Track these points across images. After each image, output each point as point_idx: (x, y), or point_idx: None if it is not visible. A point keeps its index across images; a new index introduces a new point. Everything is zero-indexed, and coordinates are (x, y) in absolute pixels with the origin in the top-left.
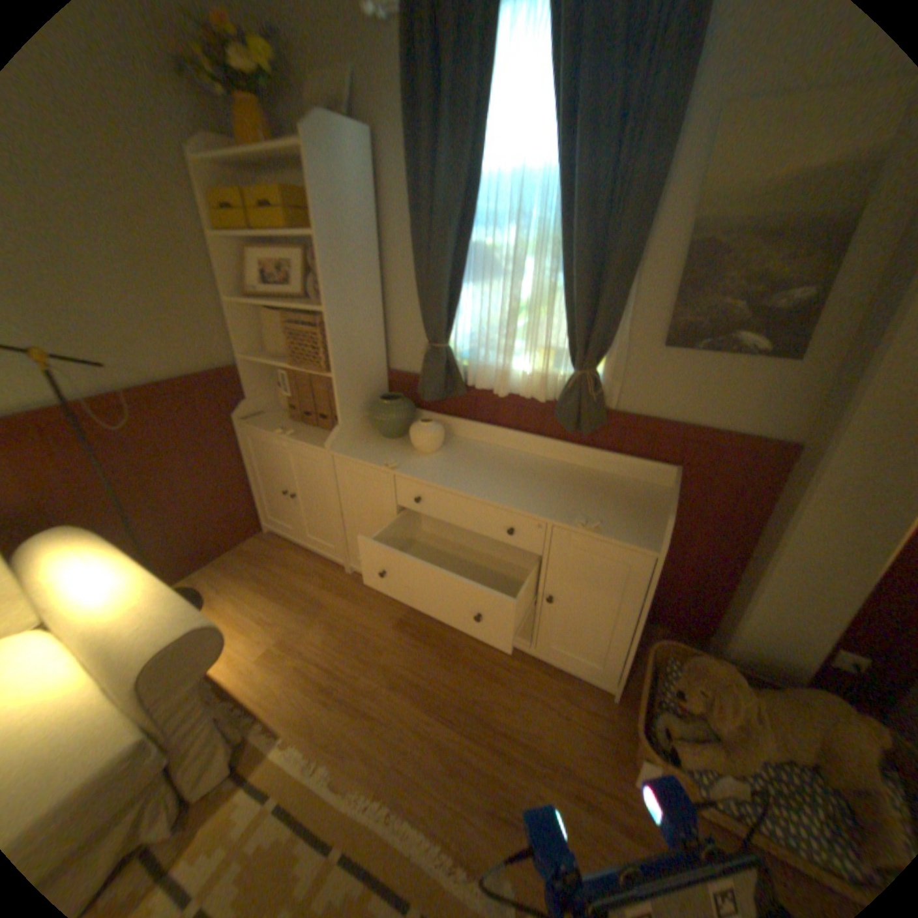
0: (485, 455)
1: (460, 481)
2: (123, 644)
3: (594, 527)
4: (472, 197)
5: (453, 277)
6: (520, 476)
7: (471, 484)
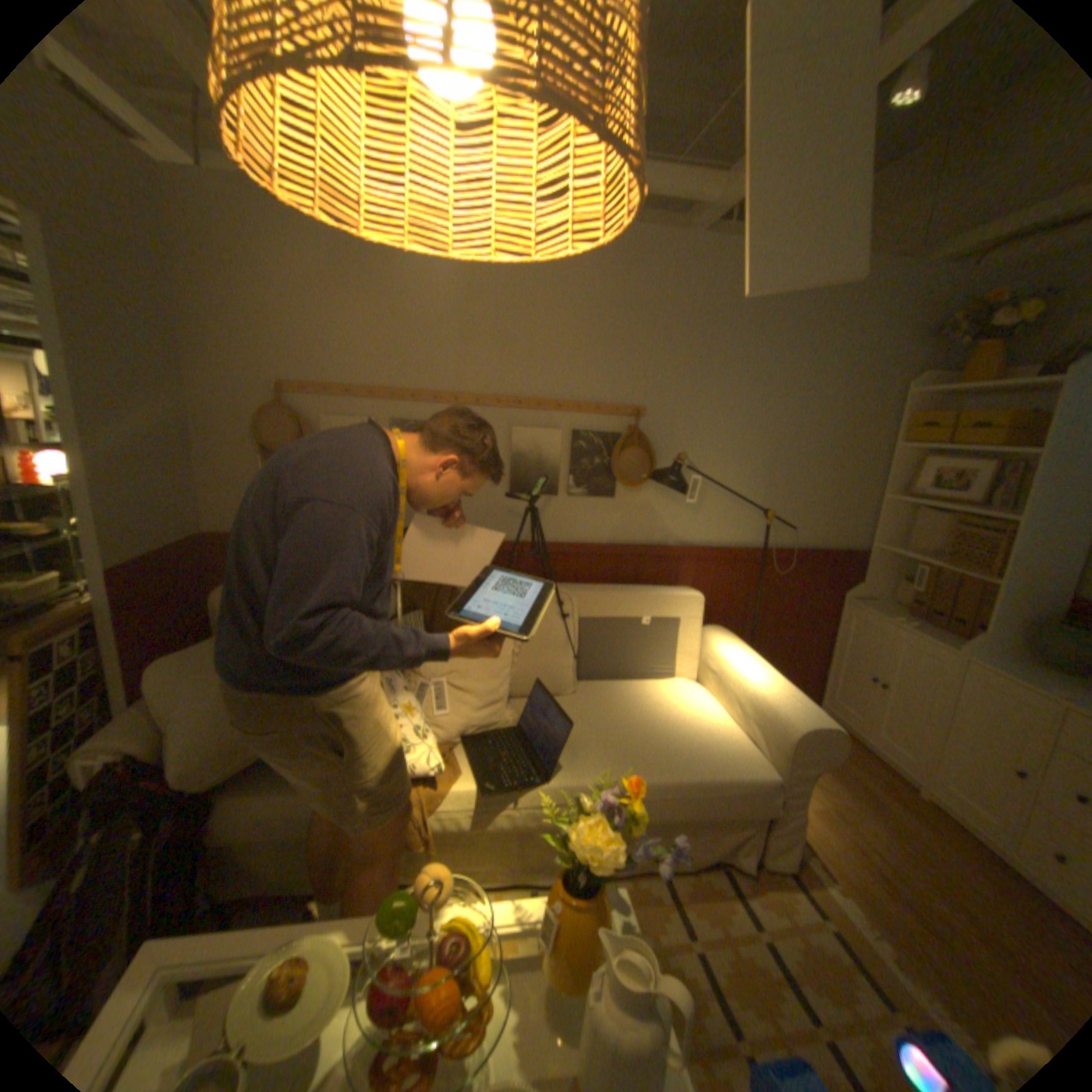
0: None
1: None
2: (790, 714)
3: None
4: None
5: None
6: None
7: None
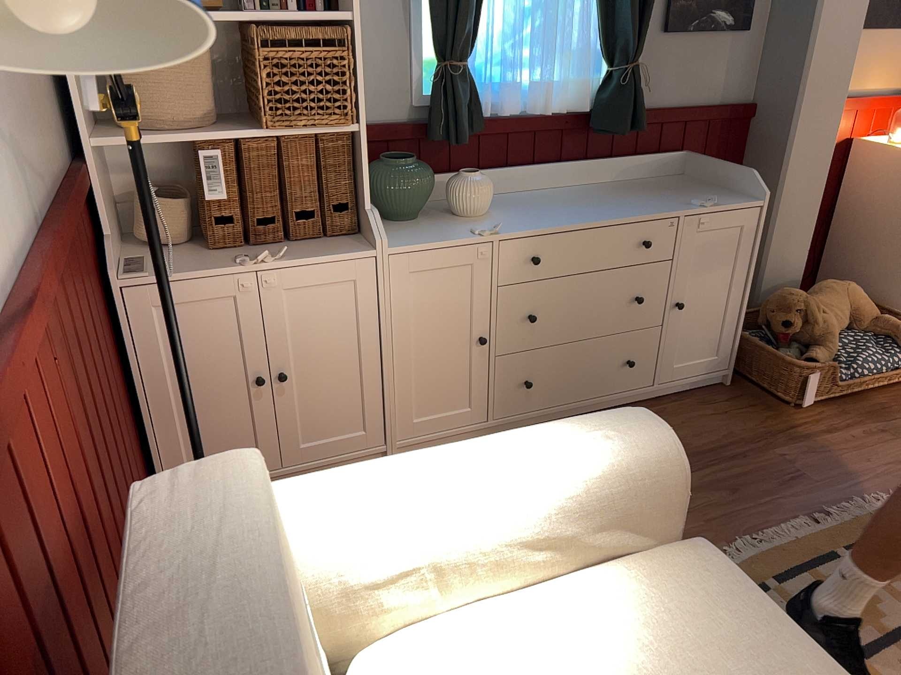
0: (530, 200)
1: (569, 218)
2: (623, 457)
3: (716, 201)
4: None
5: None
6: (595, 200)
7: (582, 216)
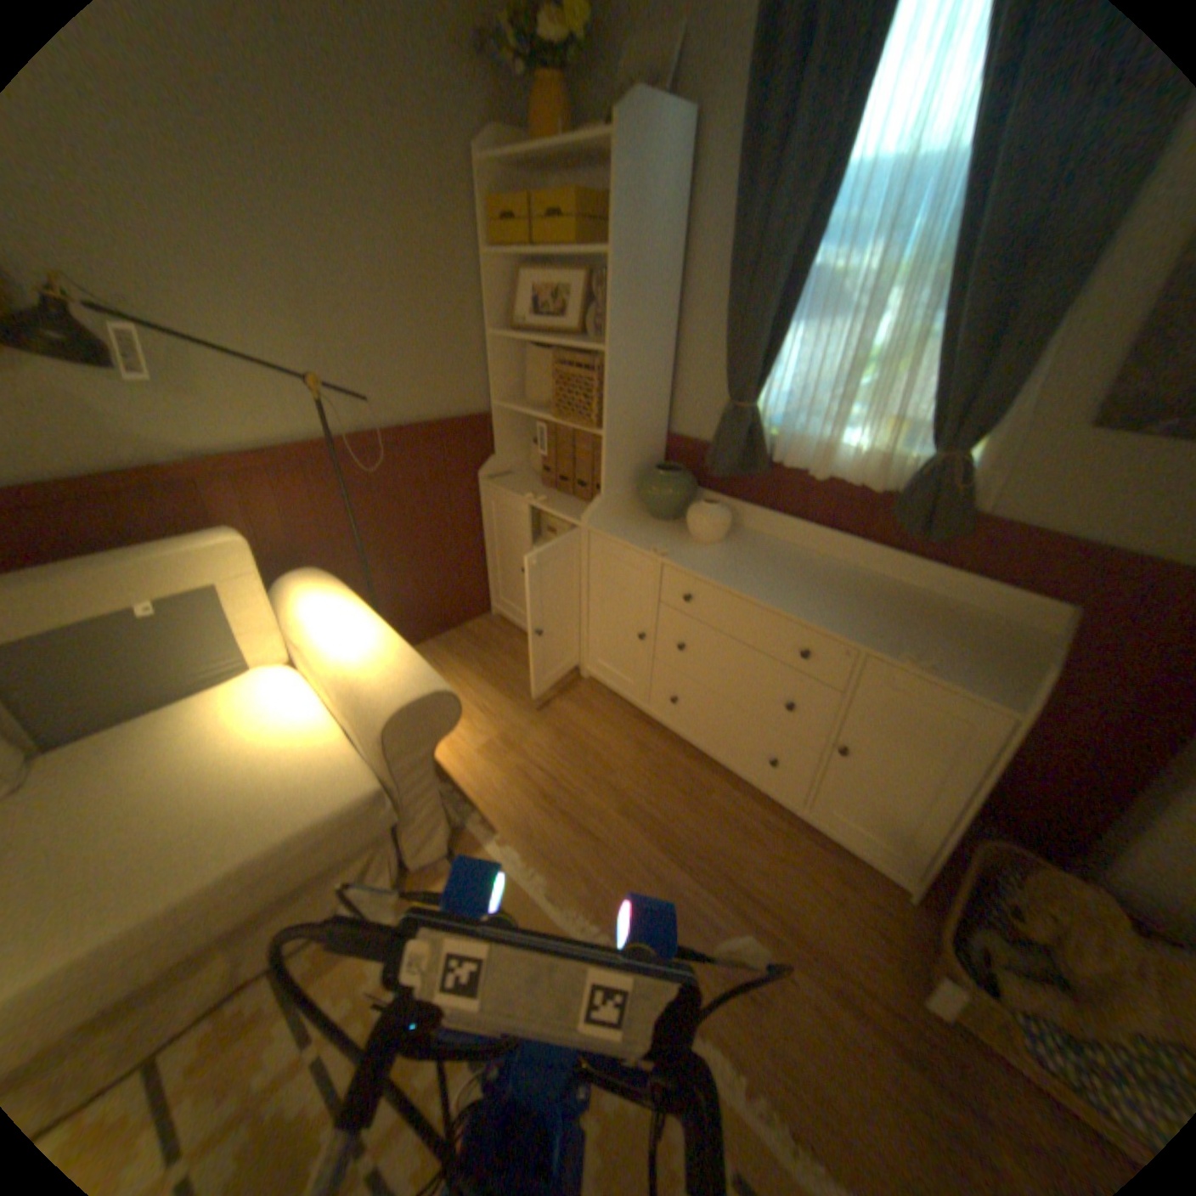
0: (782, 557)
1: (746, 582)
2: (373, 692)
3: (930, 666)
4: (827, 201)
5: (779, 314)
6: (829, 588)
7: (761, 588)
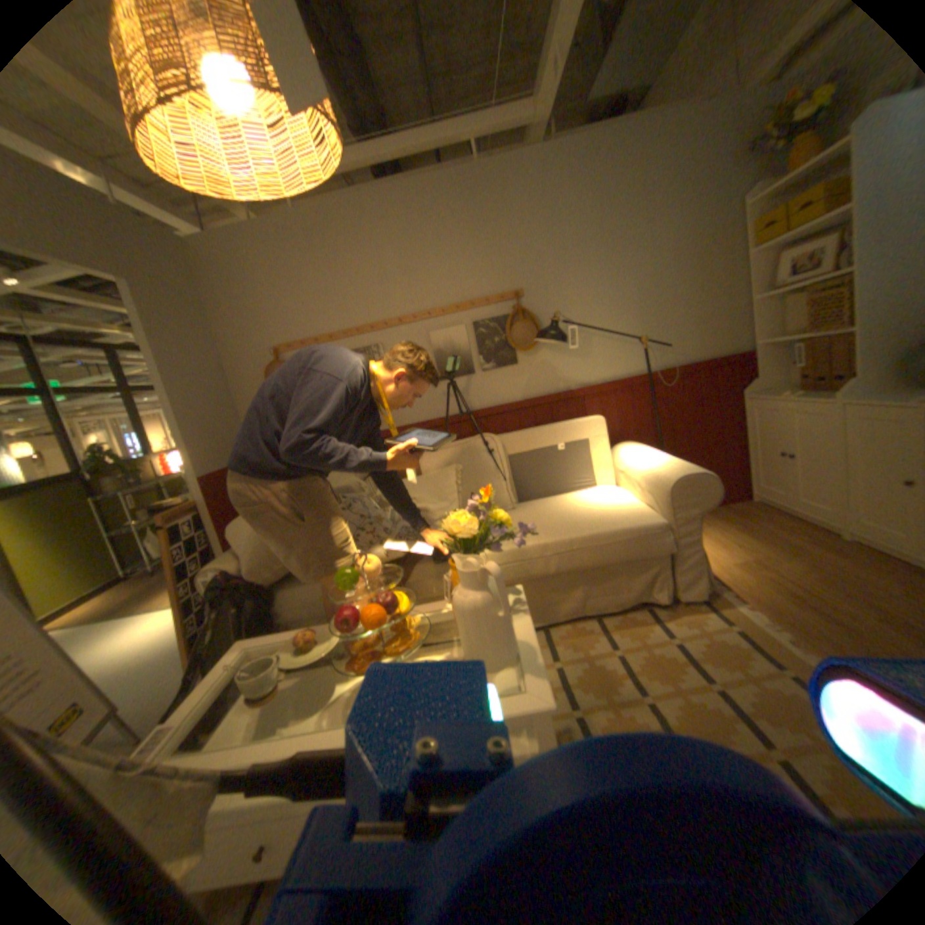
0: None
1: None
2: (666, 472)
3: None
4: None
5: None
6: None
7: None
